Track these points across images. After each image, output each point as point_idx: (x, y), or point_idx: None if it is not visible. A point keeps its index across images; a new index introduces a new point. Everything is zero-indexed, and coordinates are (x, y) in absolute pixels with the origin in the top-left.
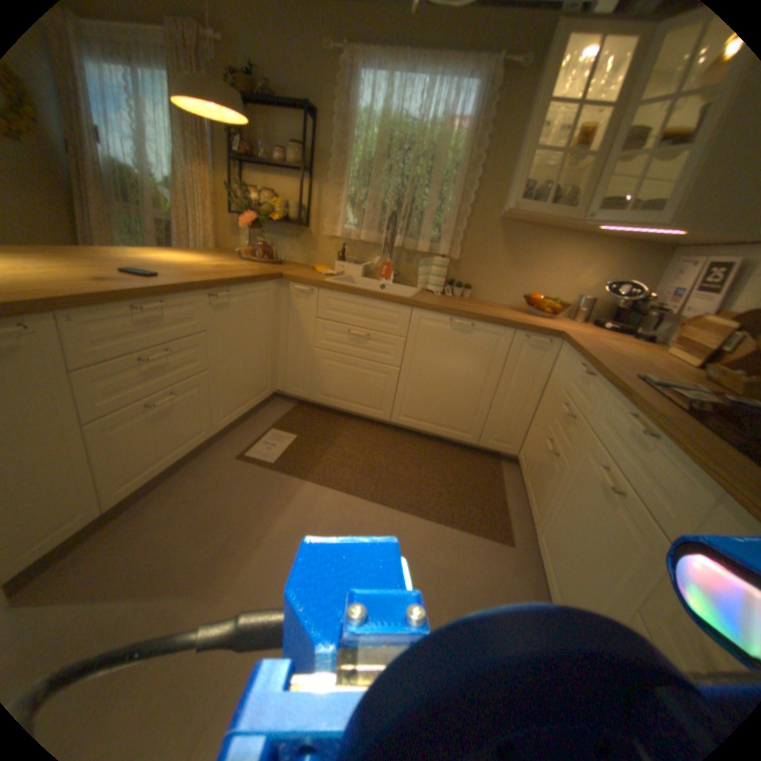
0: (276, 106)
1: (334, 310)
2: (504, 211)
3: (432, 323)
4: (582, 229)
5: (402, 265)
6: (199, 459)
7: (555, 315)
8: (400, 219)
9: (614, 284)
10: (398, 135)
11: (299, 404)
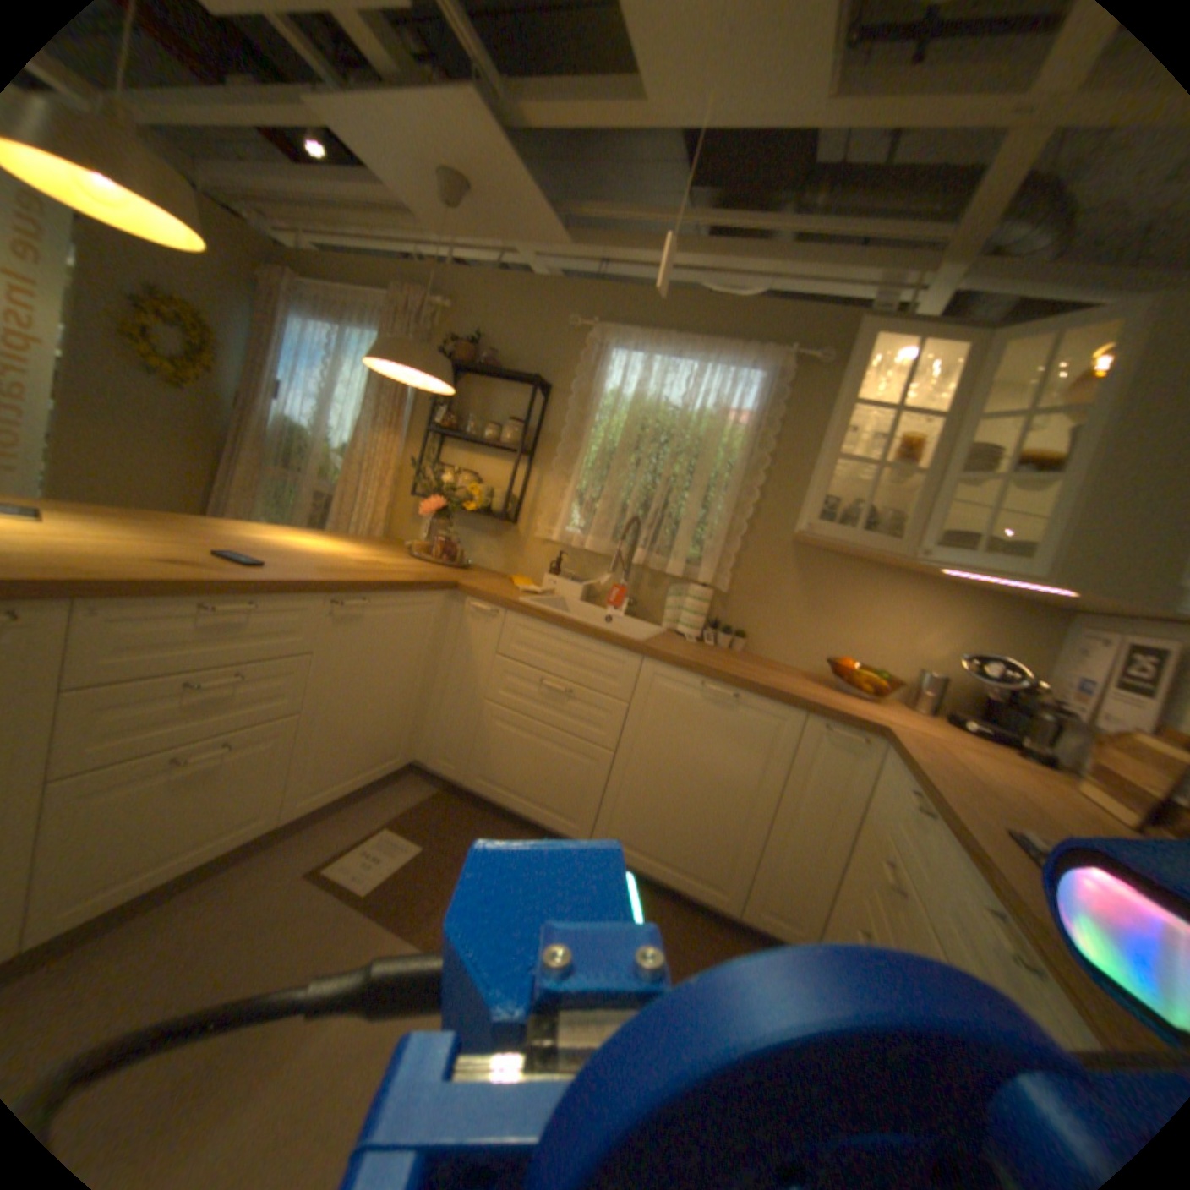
0: (499, 380)
1: (523, 645)
2: (796, 532)
3: (671, 685)
4: (916, 569)
5: (641, 590)
6: (243, 869)
7: (879, 697)
8: (644, 527)
9: (976, 659)
10: (651, 424)
11: (445, 790)
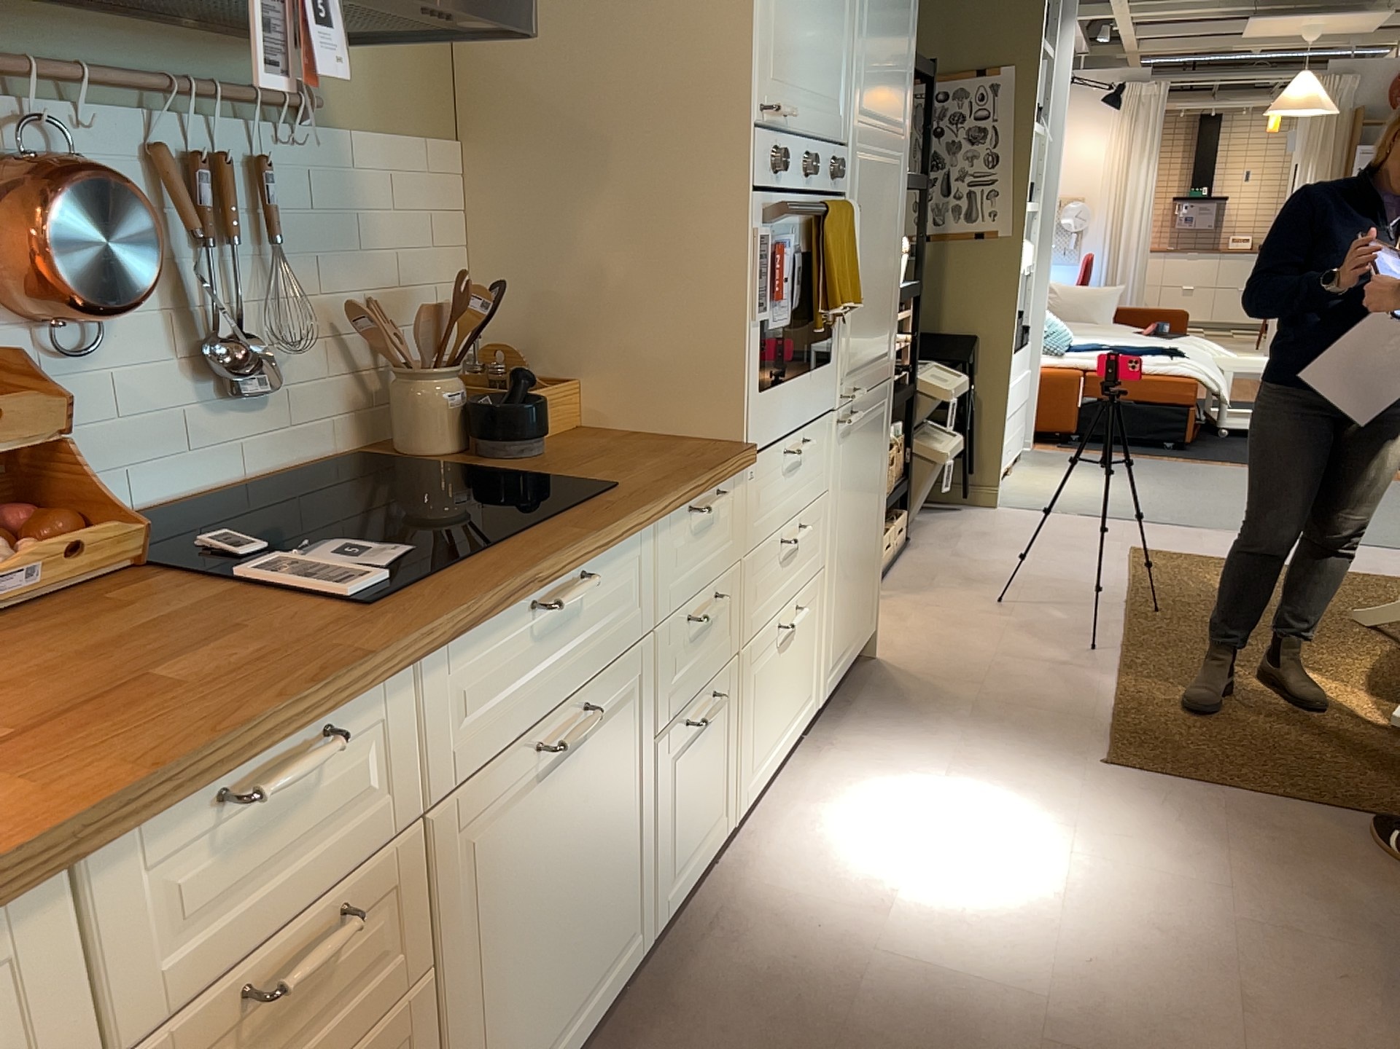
0: None
1: None
2: None
3: None
4: None
5: None
6: None
7: None
8: None
9: None
10: None
11: None
